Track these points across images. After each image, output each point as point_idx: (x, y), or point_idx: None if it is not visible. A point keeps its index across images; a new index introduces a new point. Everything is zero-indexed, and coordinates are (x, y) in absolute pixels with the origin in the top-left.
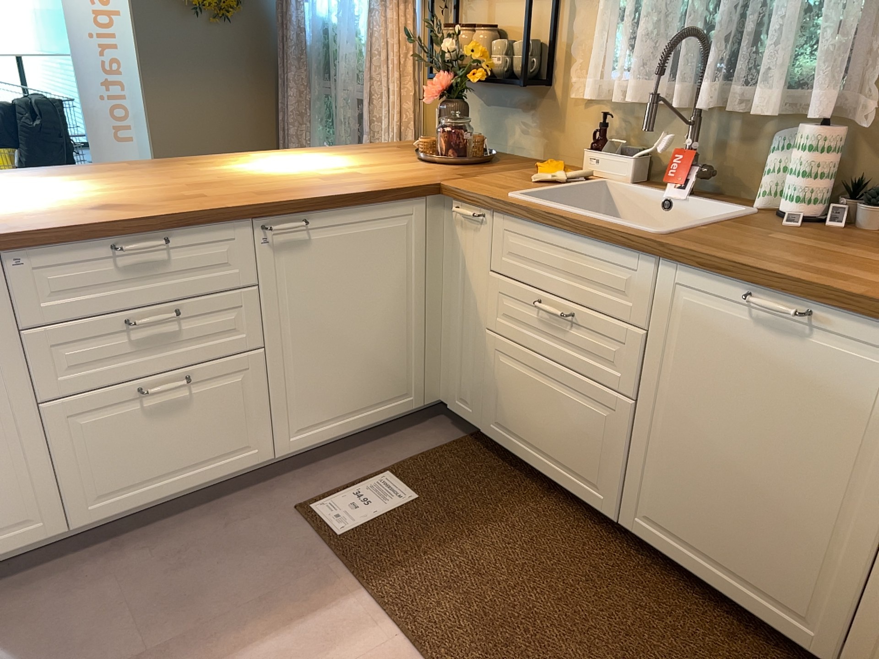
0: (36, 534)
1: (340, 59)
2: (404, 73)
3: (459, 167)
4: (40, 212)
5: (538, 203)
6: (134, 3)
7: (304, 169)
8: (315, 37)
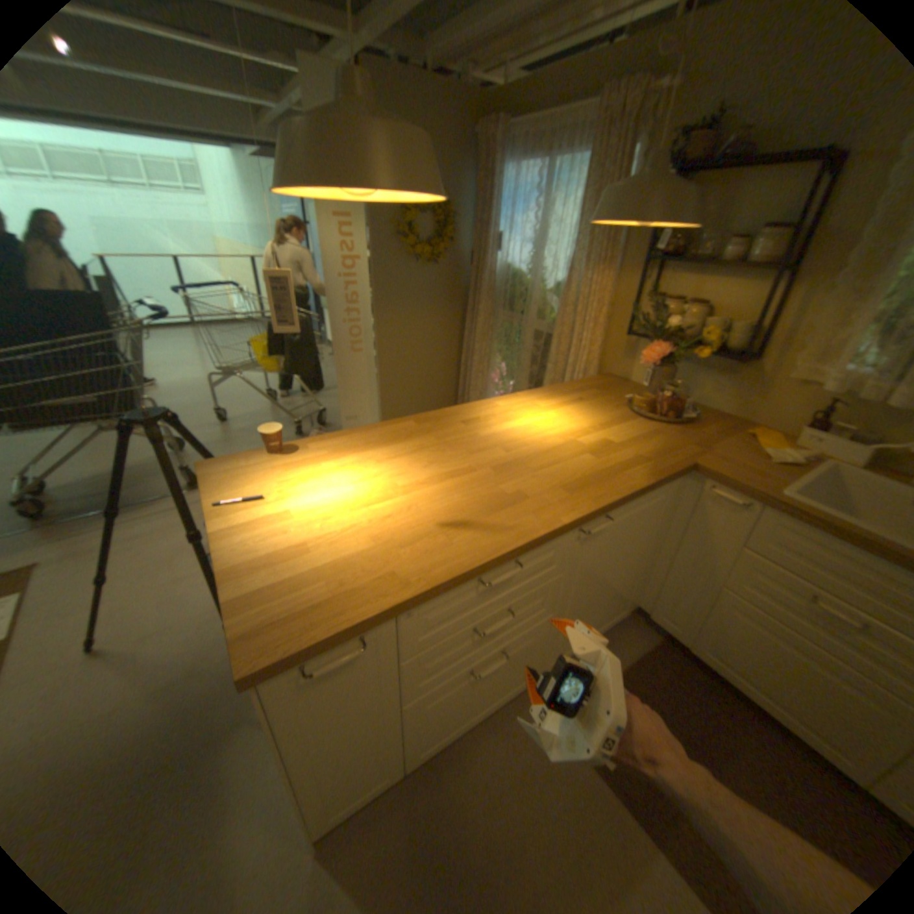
0: (383, 788)
1: (527, 299)
2: (595, 323)
3: (679, 428)
4: (404, 538)
5: (834, 515)
6: (370, 250)
7: (559, 432)
8: (503, 278)
